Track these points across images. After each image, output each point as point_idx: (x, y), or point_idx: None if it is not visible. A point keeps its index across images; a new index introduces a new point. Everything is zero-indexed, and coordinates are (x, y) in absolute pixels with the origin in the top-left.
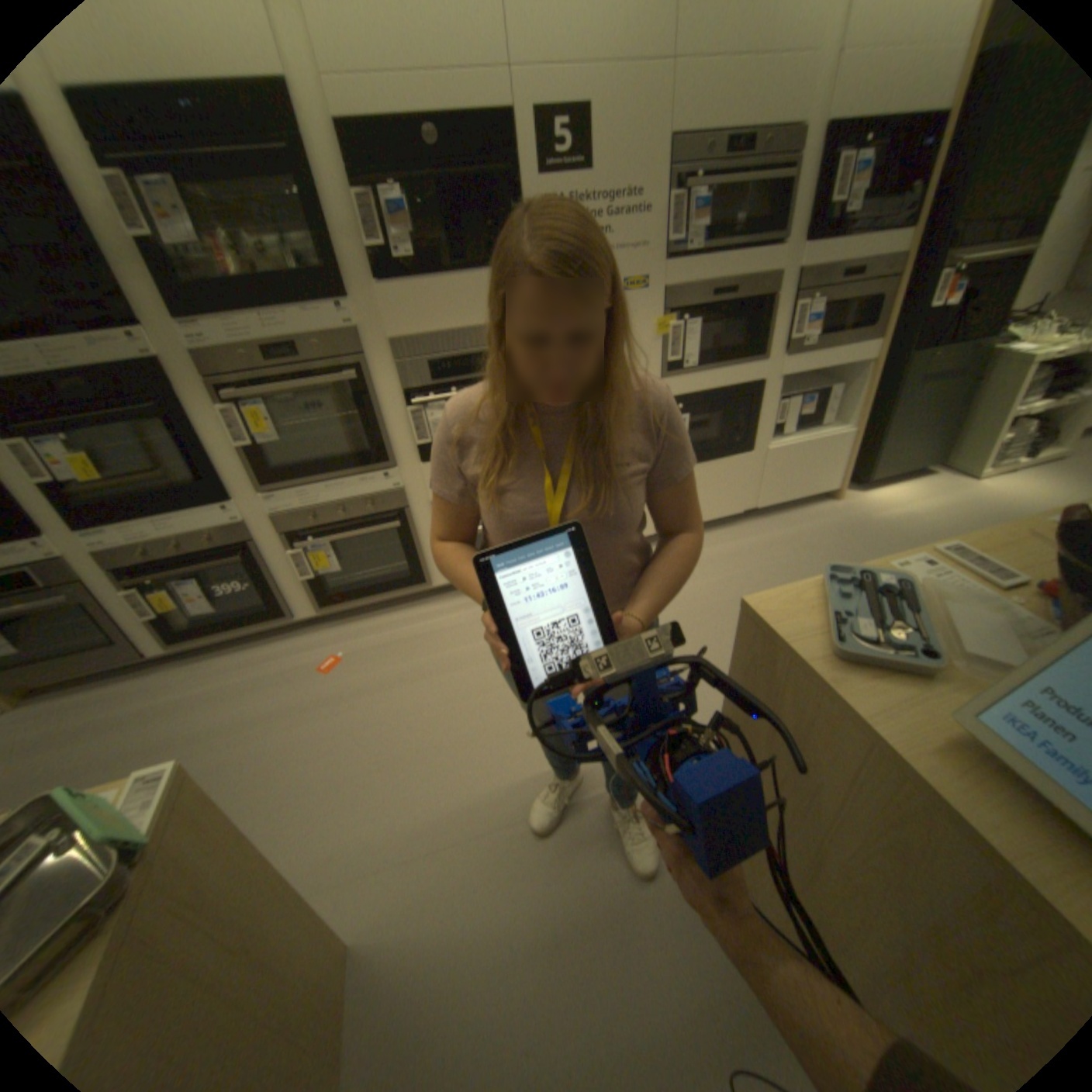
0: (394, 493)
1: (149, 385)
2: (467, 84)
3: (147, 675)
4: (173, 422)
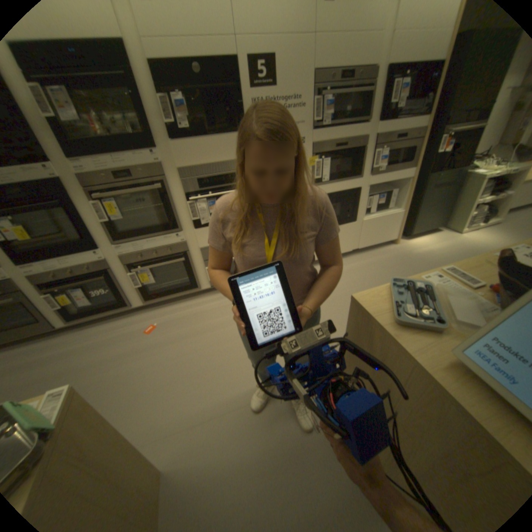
0: (181, 244)
1: (55, 191)
2: (214, 43)
3: (57, 337)
4: (68, 210)
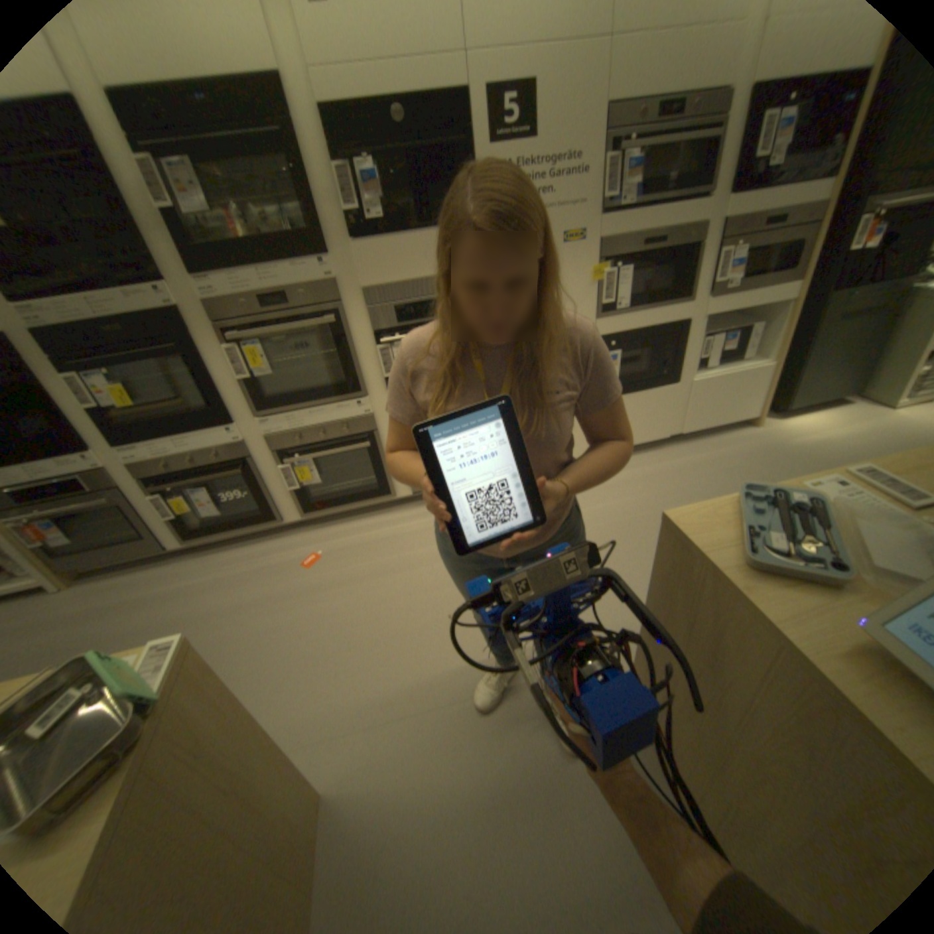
0: (365, 418)
1: (171, 329)
2: (429, 68)
3: (168, 565)
4: (189, 359)
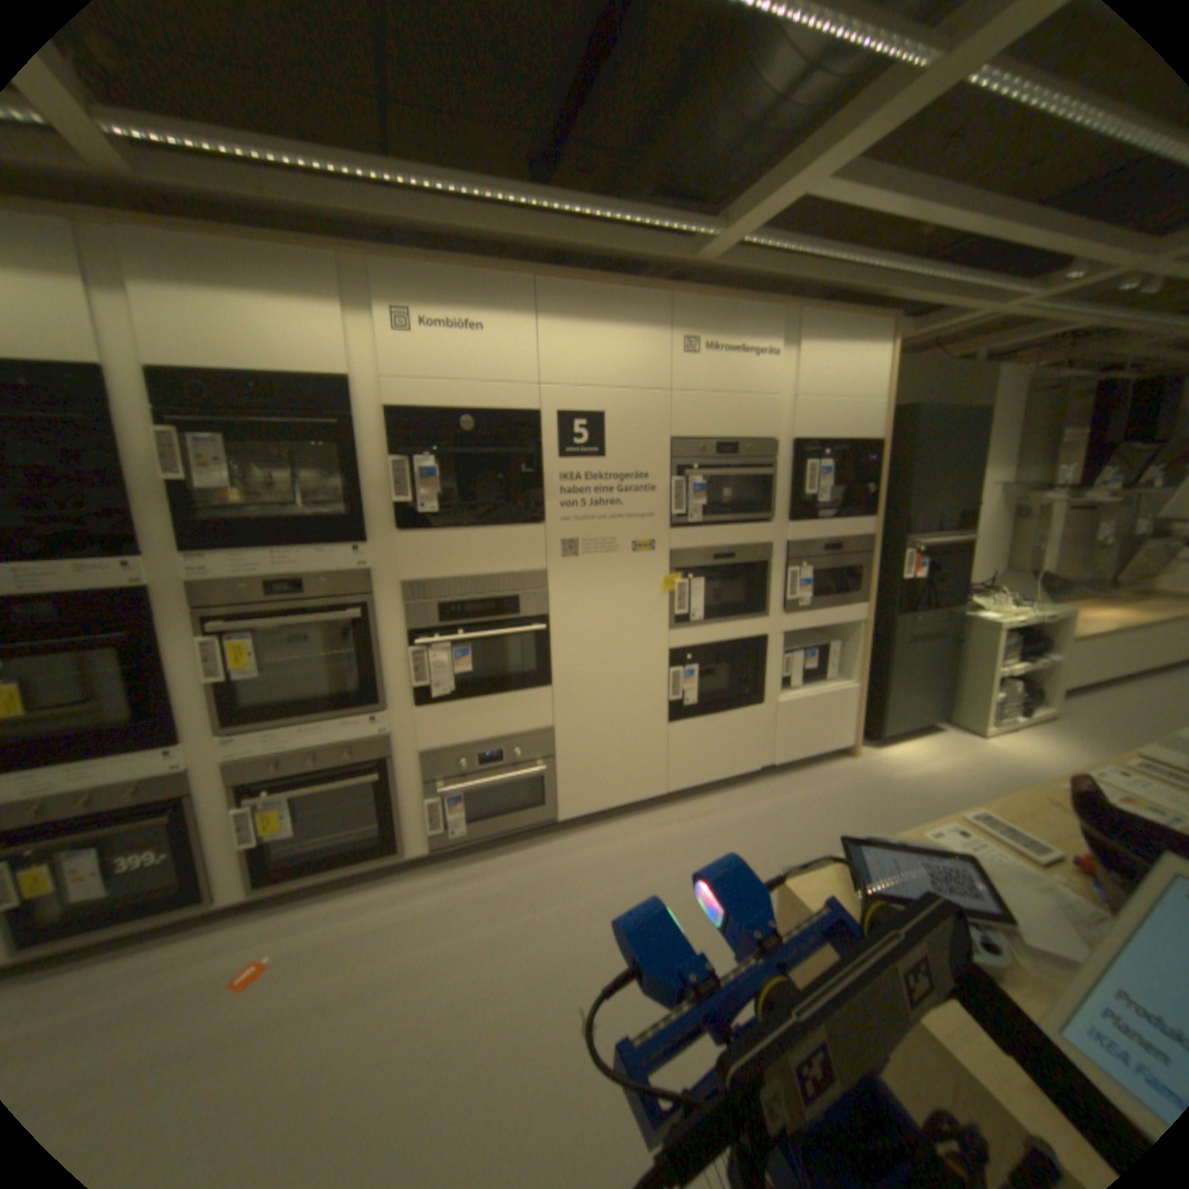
0: (378, 741)
1: (127, 614)
2: (504, 393)
3: None
4: (139, 654)
